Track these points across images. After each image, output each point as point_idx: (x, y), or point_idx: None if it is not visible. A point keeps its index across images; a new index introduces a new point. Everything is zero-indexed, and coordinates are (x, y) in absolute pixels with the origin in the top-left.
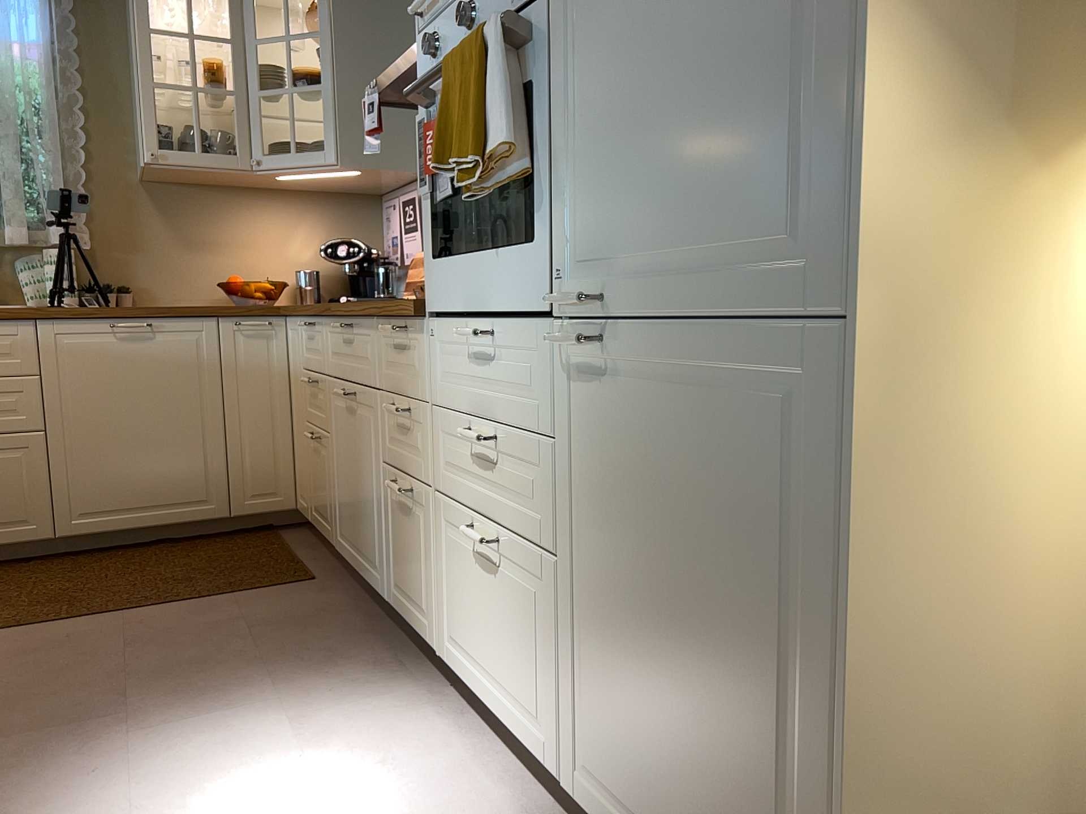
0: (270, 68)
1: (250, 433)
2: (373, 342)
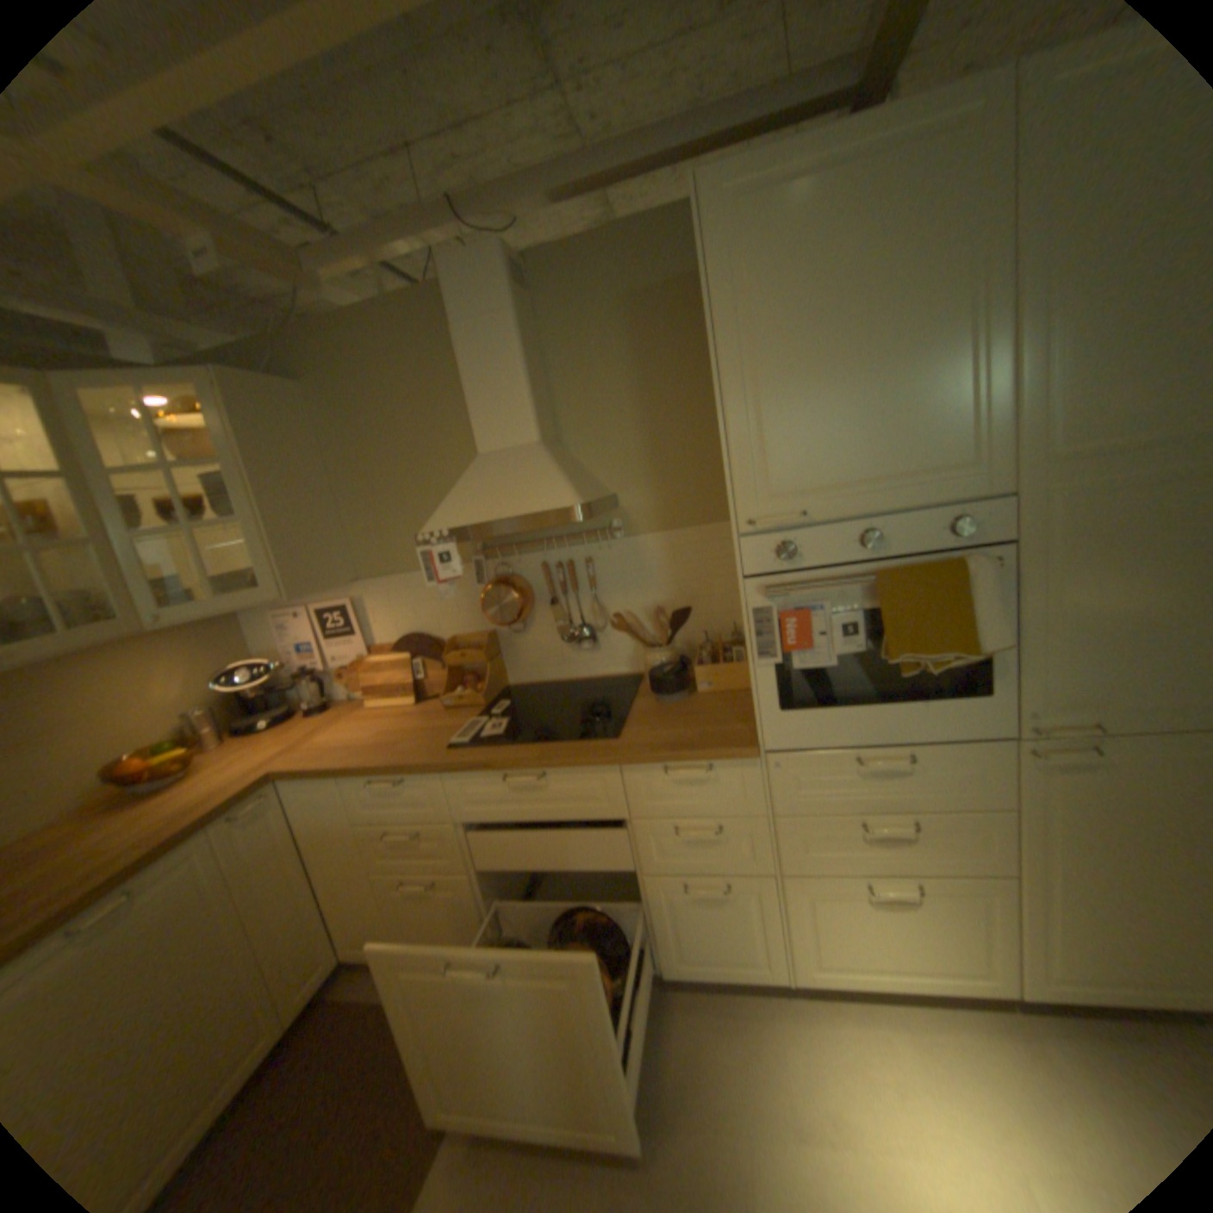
0: (120, 502)
1: (277, 930)
2: (612, 784)
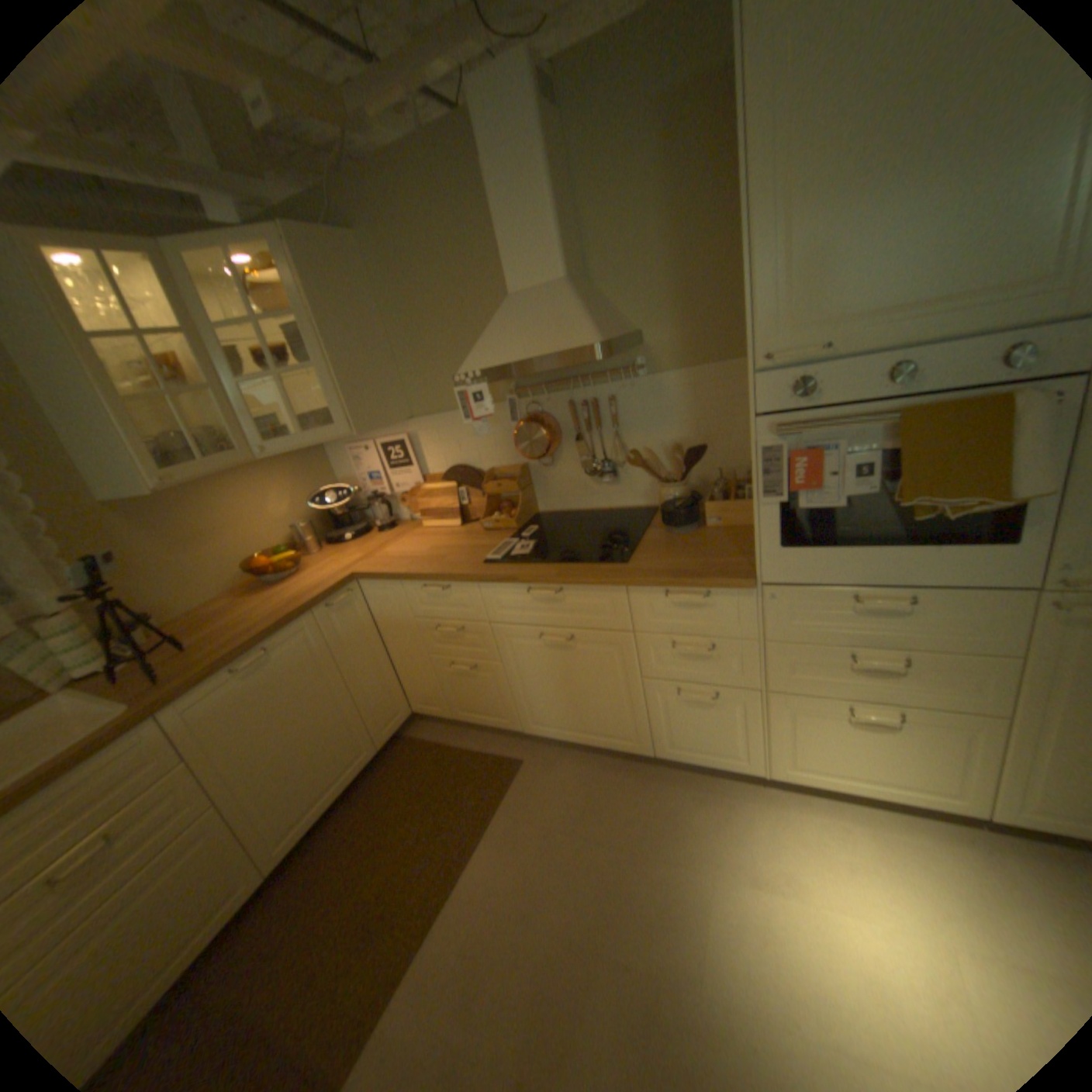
0: (225, 350)
1: (367, 684)
2: (618, 600)
